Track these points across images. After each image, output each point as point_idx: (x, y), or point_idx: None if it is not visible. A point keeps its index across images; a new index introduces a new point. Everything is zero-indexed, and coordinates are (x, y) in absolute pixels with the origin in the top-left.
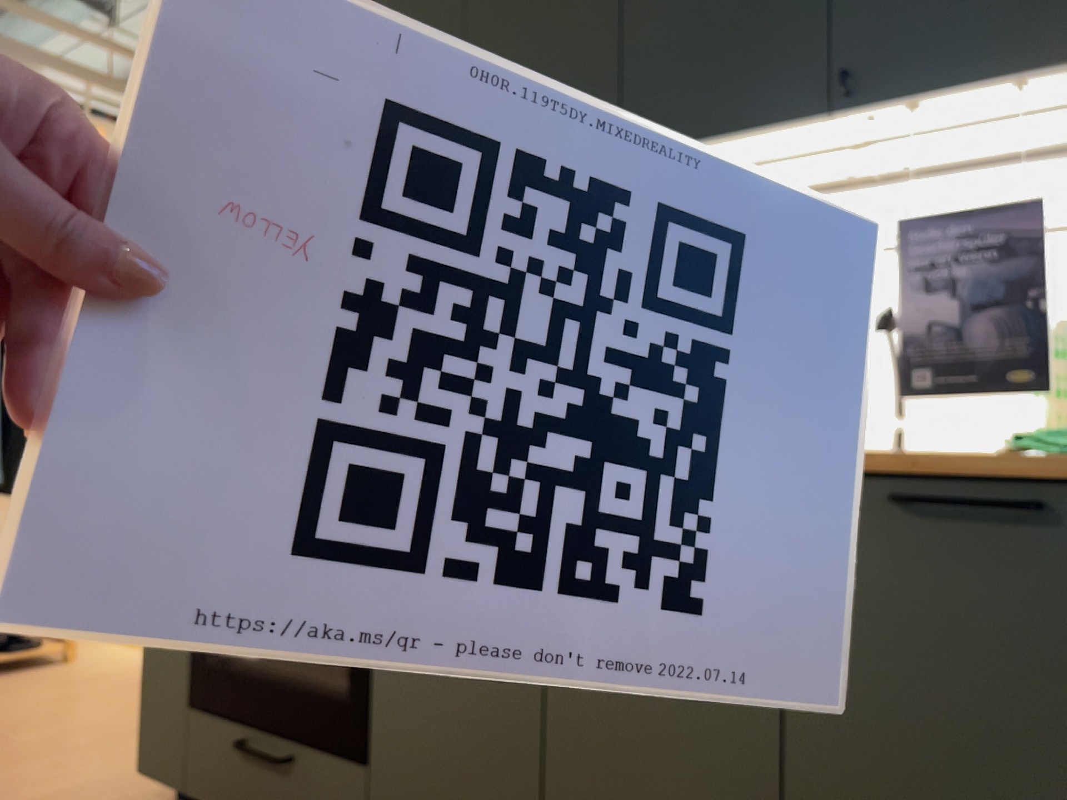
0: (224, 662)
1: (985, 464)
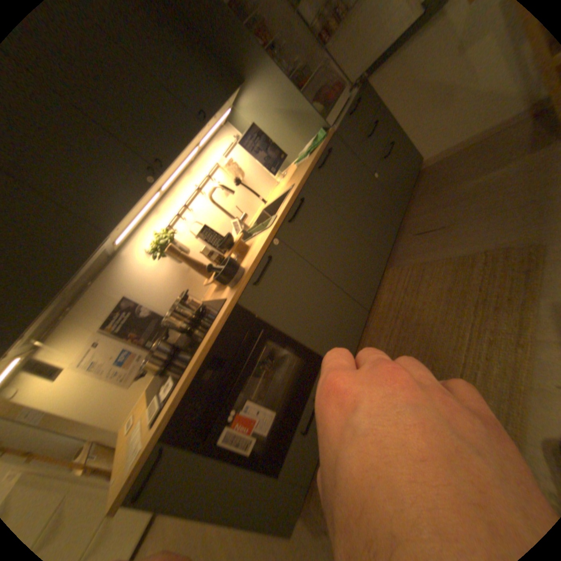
0: (261, 449)
1: (317, 151)
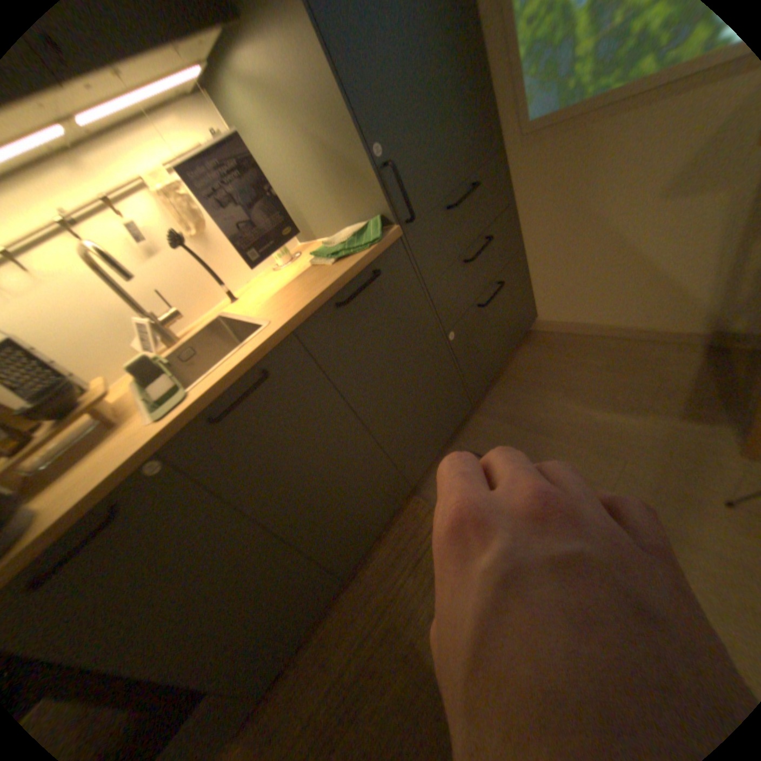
0: None
1: (349, 268)
